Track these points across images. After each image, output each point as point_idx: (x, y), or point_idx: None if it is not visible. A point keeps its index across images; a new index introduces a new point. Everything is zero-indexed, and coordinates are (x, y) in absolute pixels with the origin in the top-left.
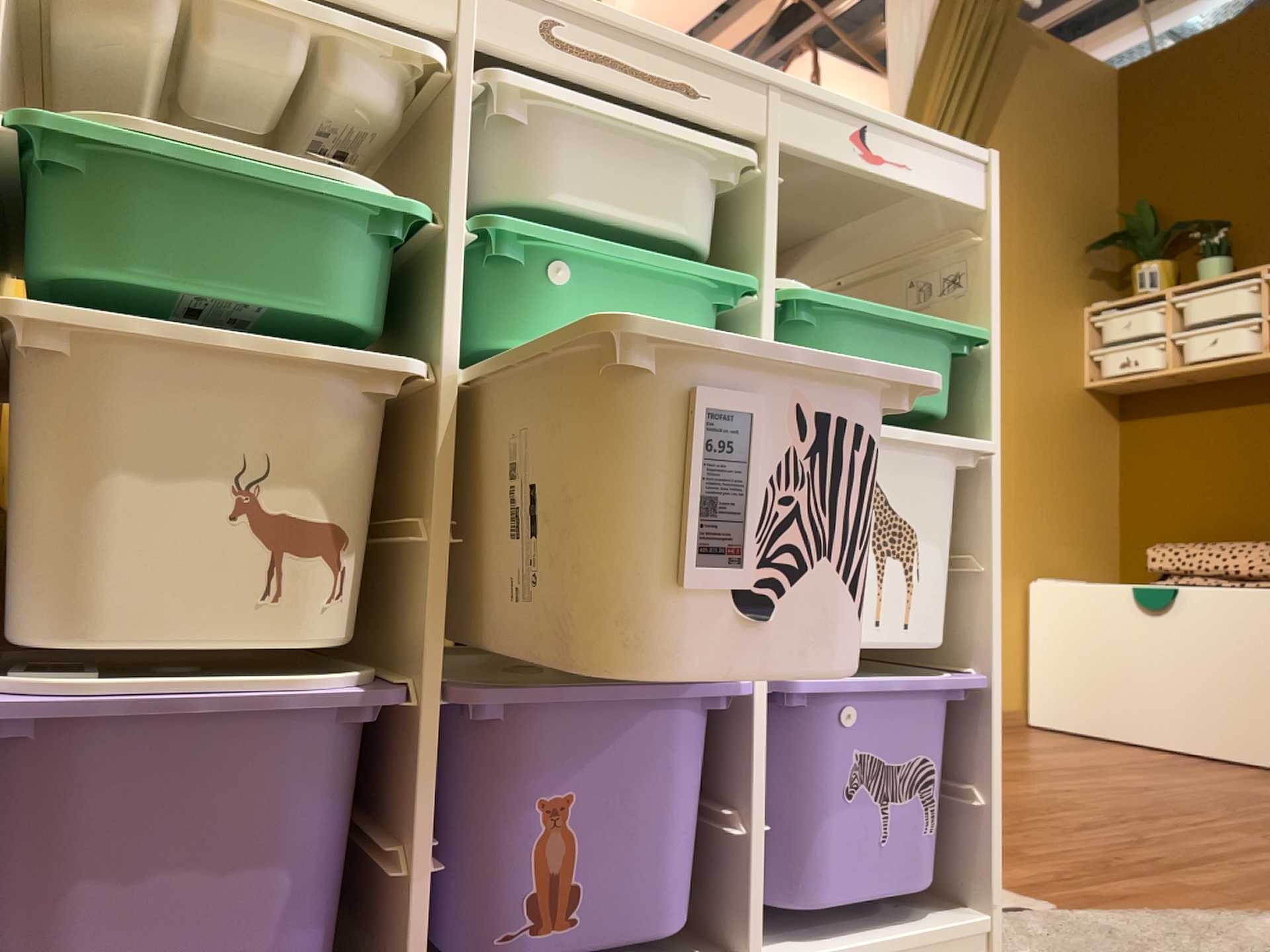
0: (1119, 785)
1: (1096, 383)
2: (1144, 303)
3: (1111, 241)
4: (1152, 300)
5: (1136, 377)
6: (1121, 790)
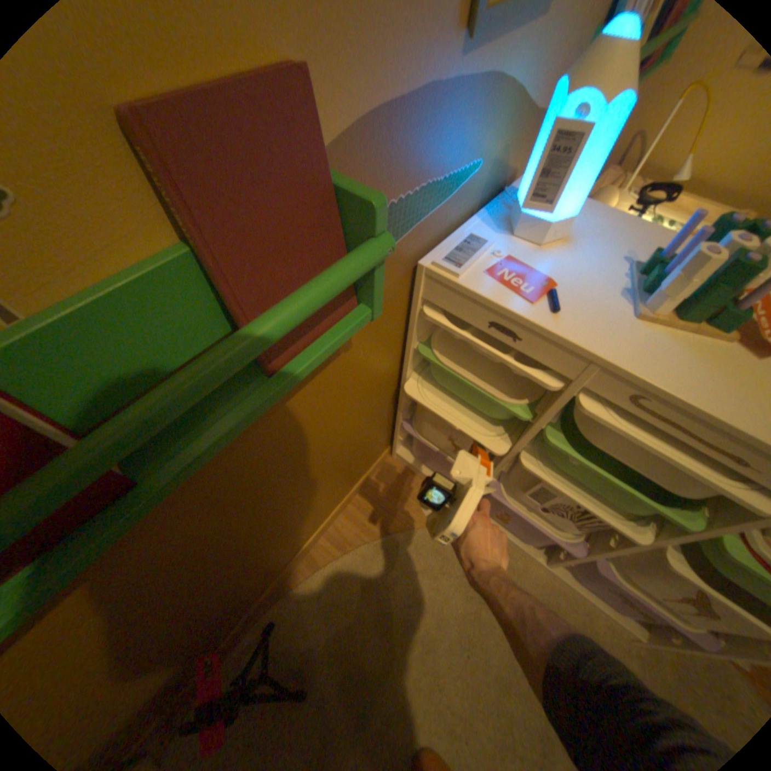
0: None
1: None
2: None
3: None
4: None
5: None
6: None
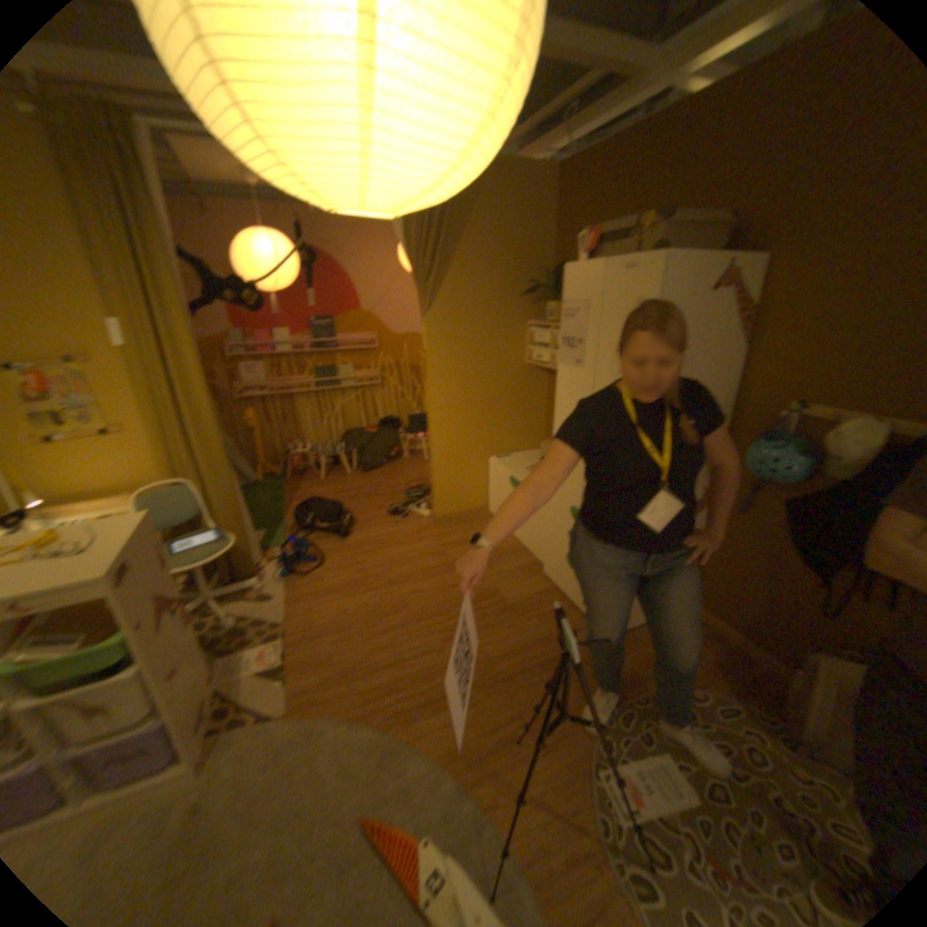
0: (446, 589)
1: (531, 364)
2: (550, 326)
3: (540, 287)
4: (551, 327)
5: (542, 367)
6: (439, 596)
